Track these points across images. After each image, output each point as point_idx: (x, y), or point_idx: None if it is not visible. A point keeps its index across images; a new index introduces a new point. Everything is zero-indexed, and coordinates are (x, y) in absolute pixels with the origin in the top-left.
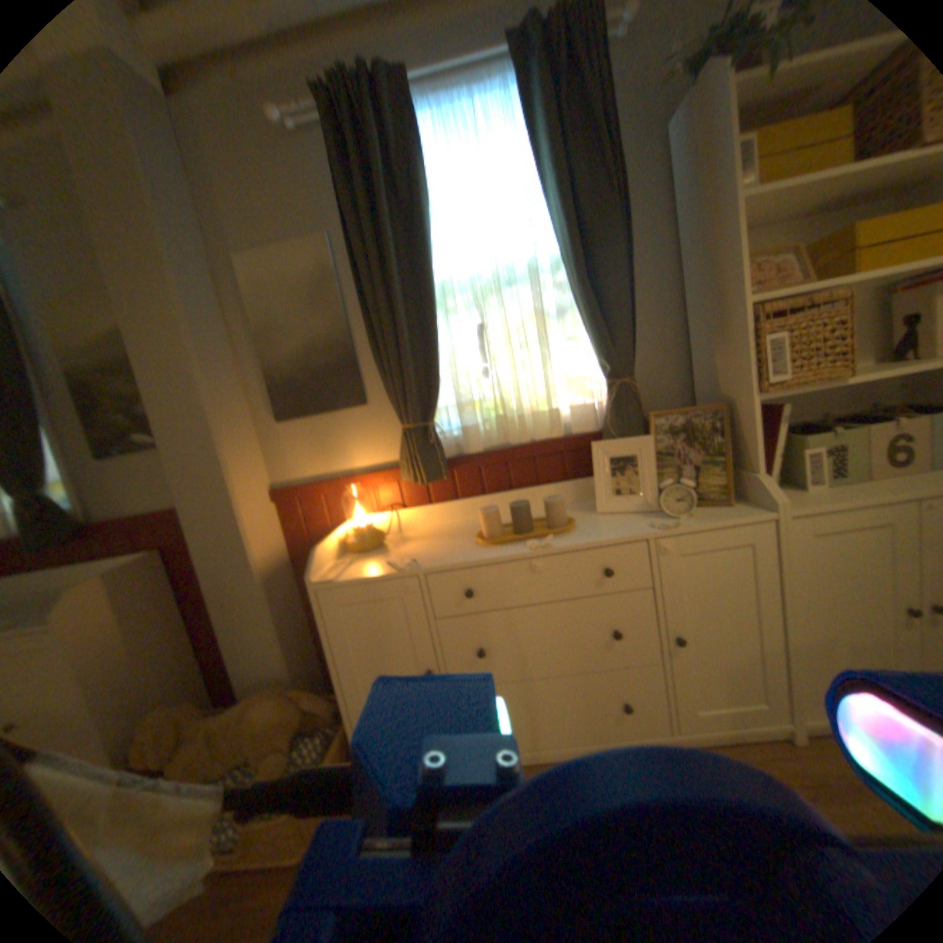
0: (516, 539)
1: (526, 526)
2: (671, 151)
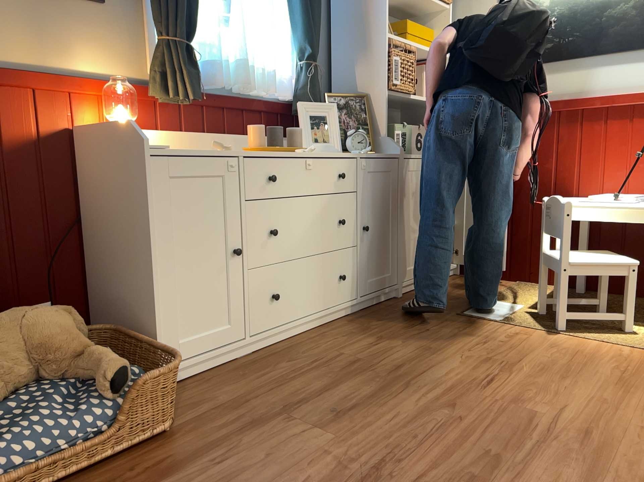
0: (283, 148)
1: (280, 144)
2: None
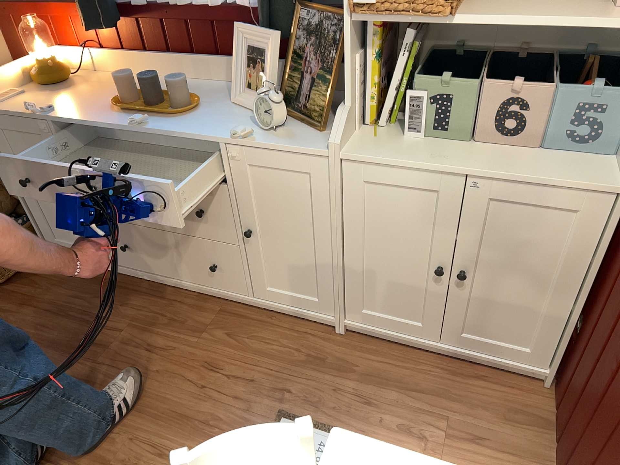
0: (138, 112)
1: (155, 102)
2: None
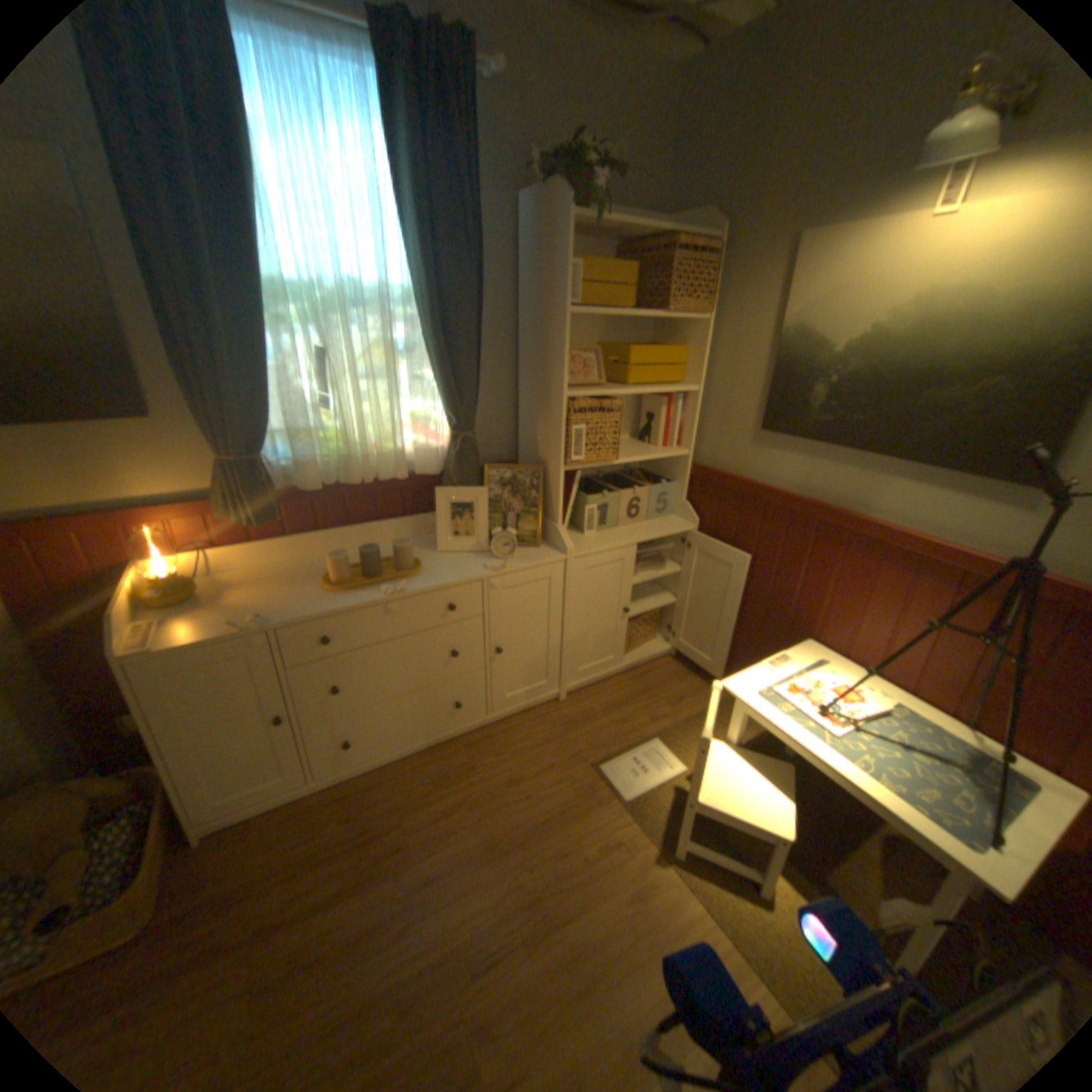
0: (367, 584)
1: (375, 570)
2: (519, 216)
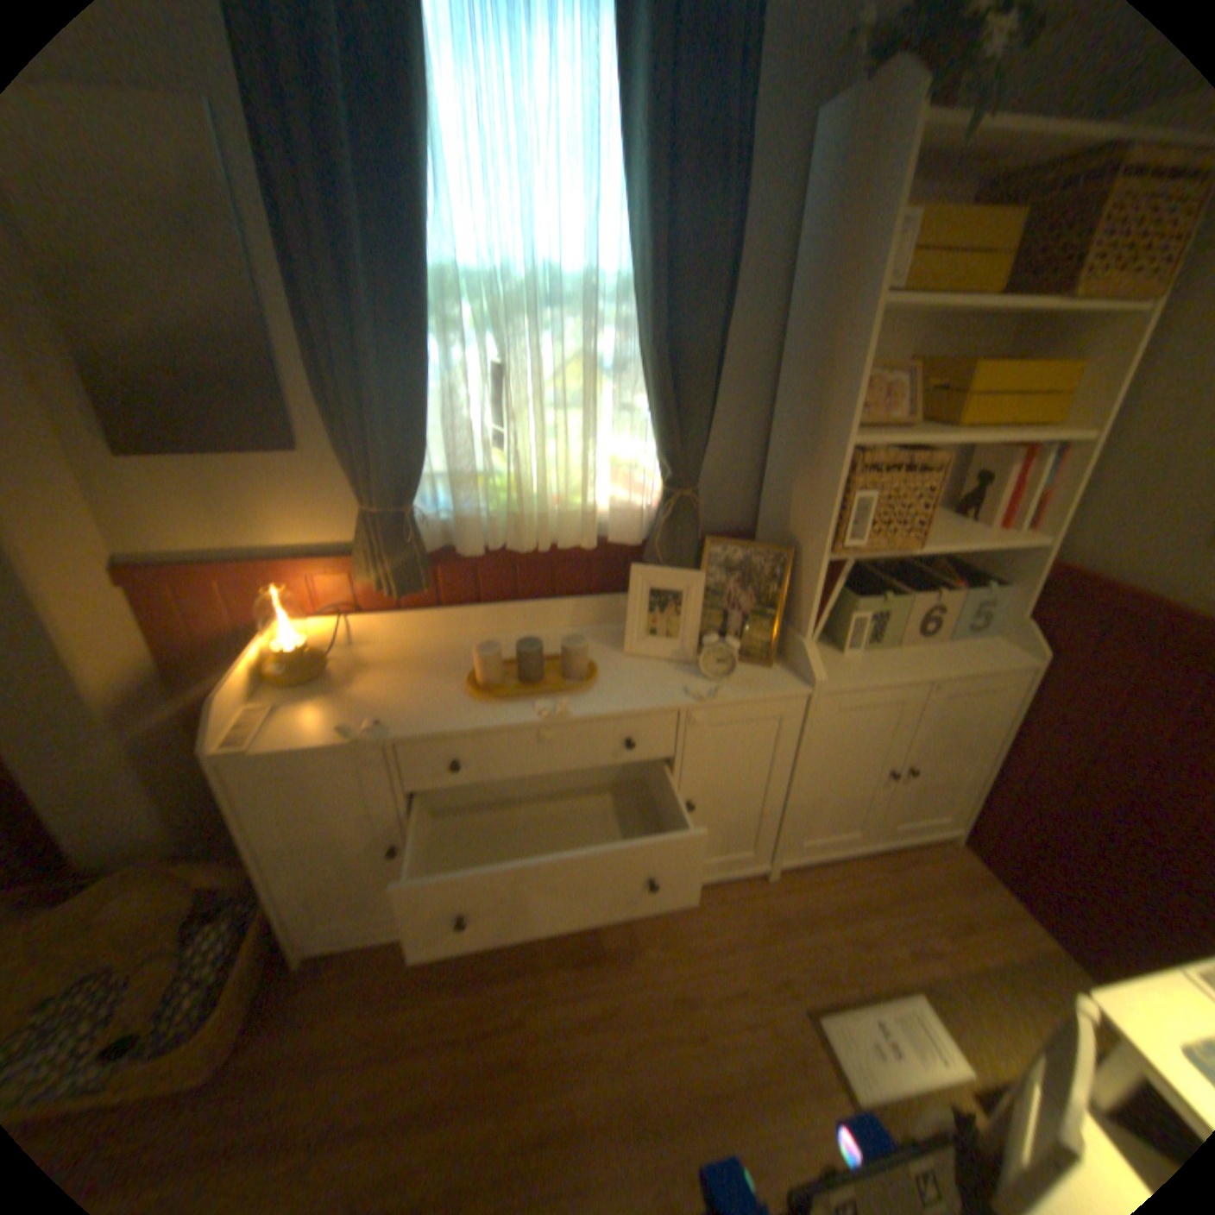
0: (521, 693)
1: (535, 672)
2: (813, 150)
